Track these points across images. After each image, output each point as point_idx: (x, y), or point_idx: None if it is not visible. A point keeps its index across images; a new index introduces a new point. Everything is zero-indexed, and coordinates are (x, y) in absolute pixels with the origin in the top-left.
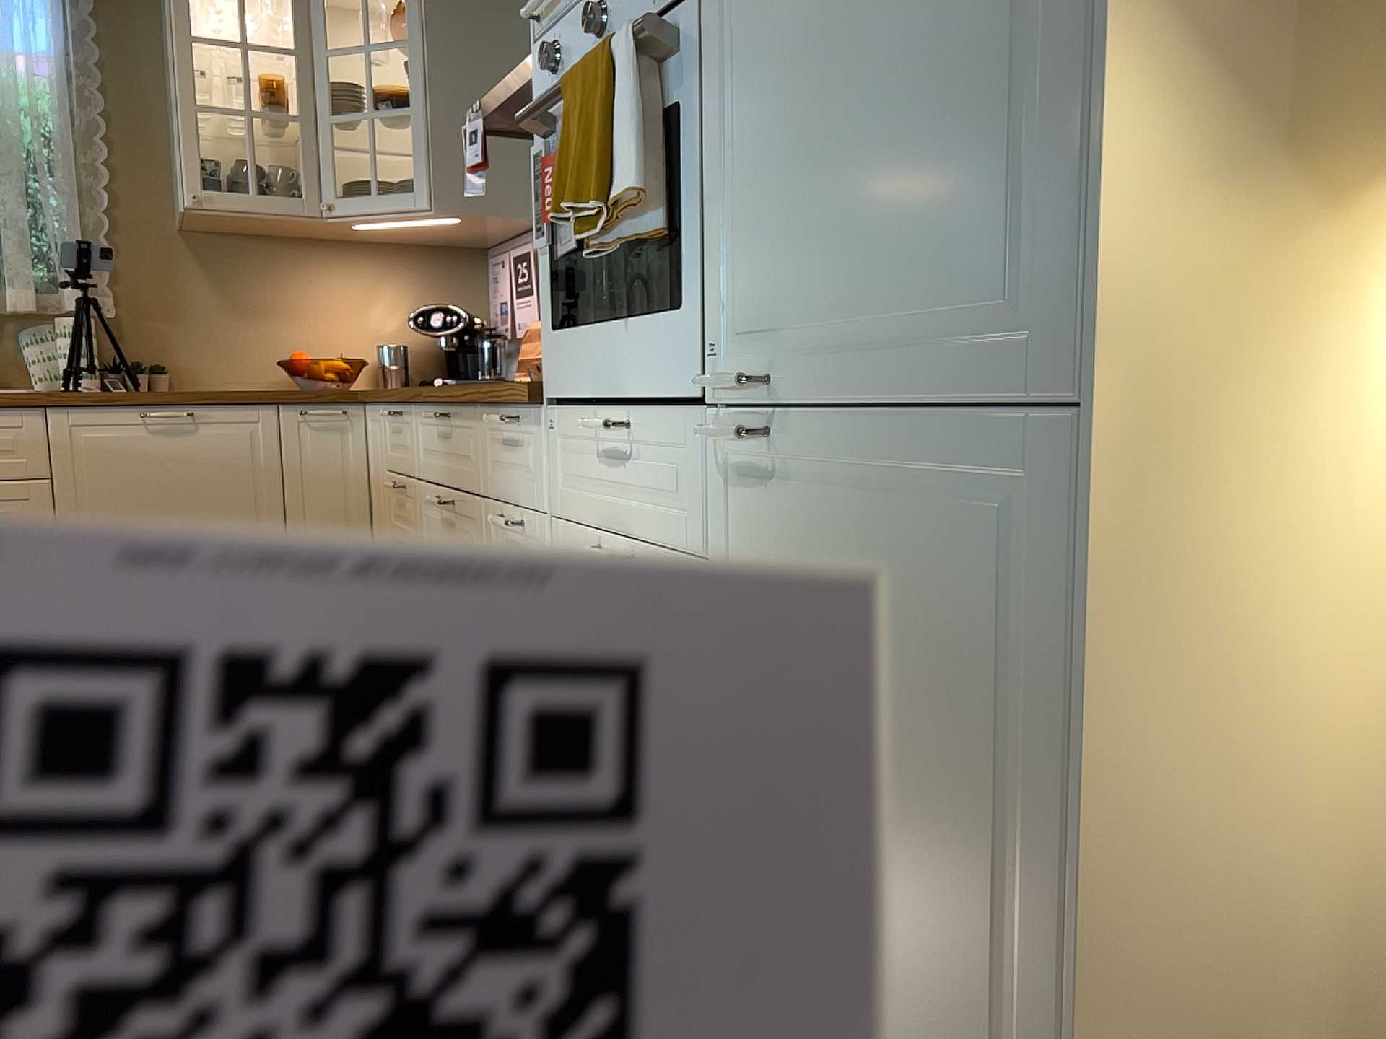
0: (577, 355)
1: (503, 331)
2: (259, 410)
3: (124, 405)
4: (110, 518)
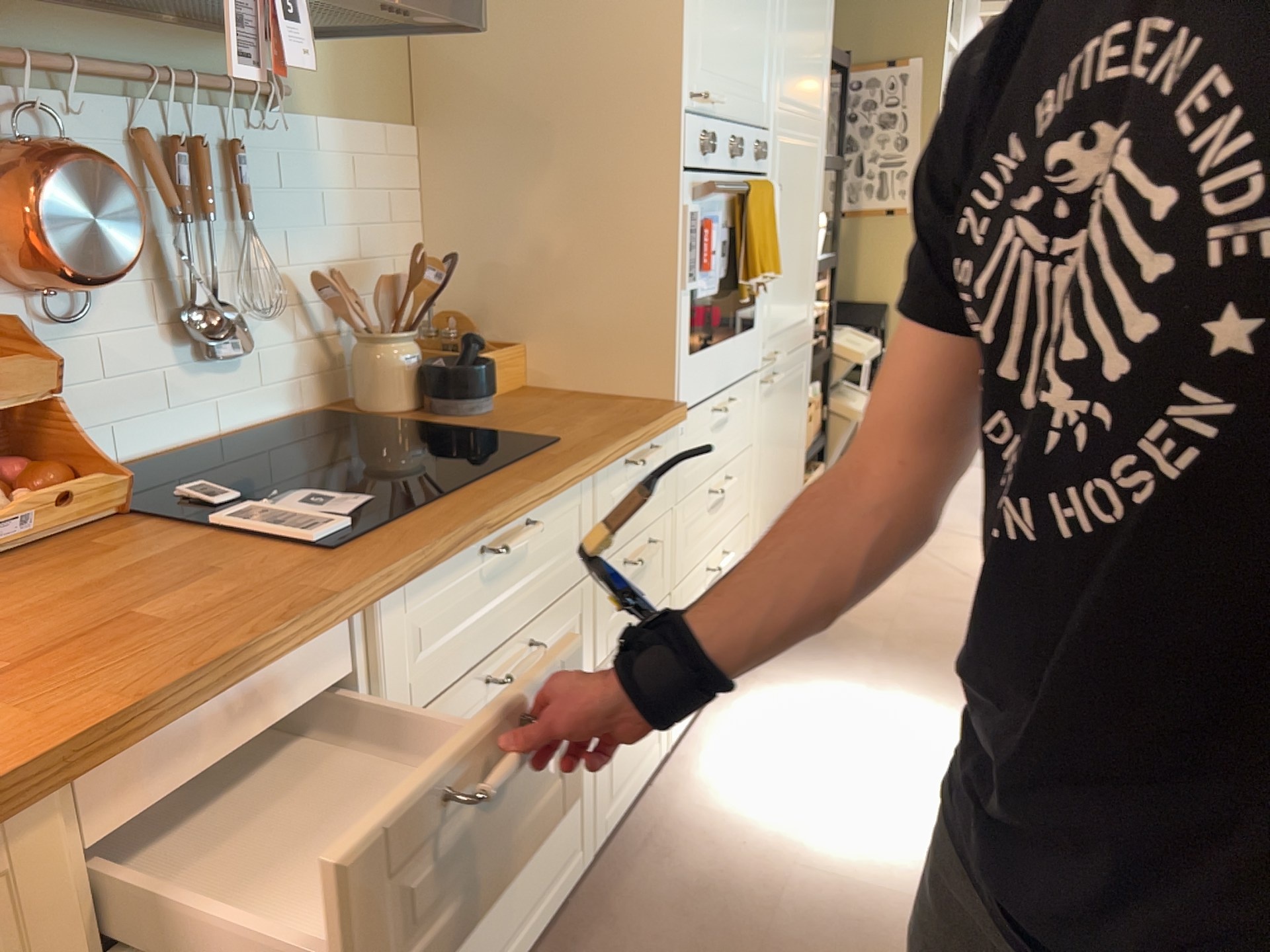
0: (705, 368)
1: None
2: None
3: None
4: None
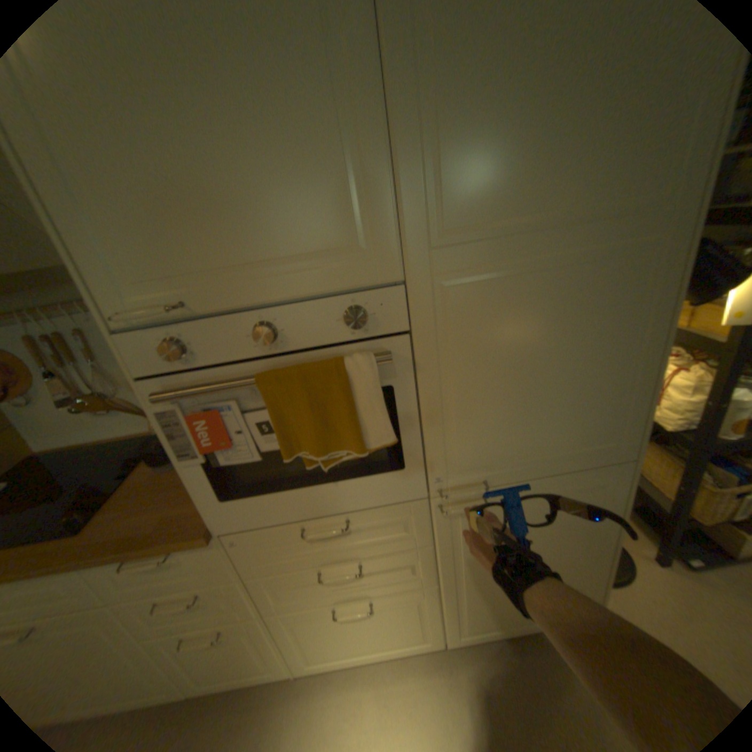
0: (263, 507)
1: None
2: None
3: None
4: None
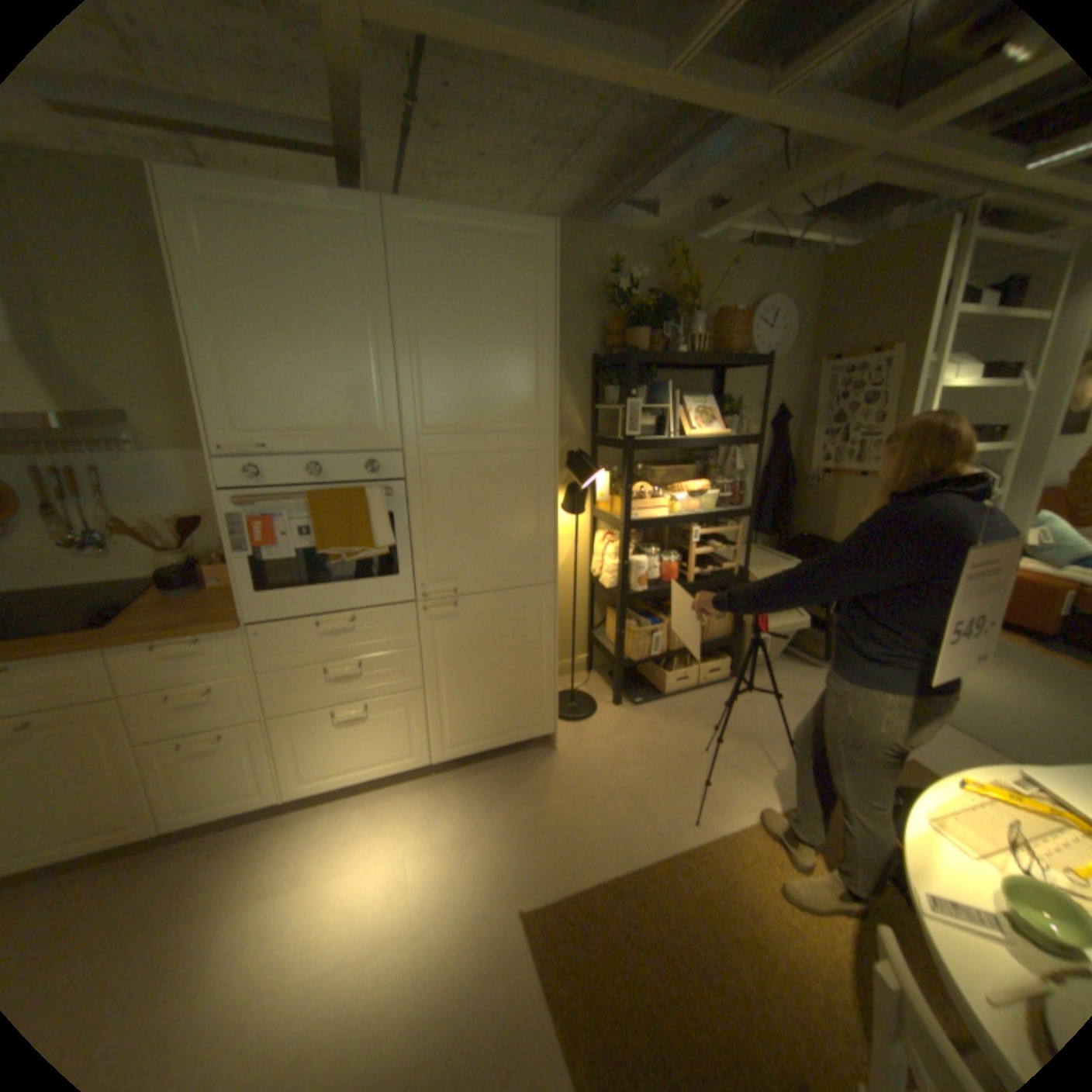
0: (289, 600)
1: None
2: None
3: None
4: None
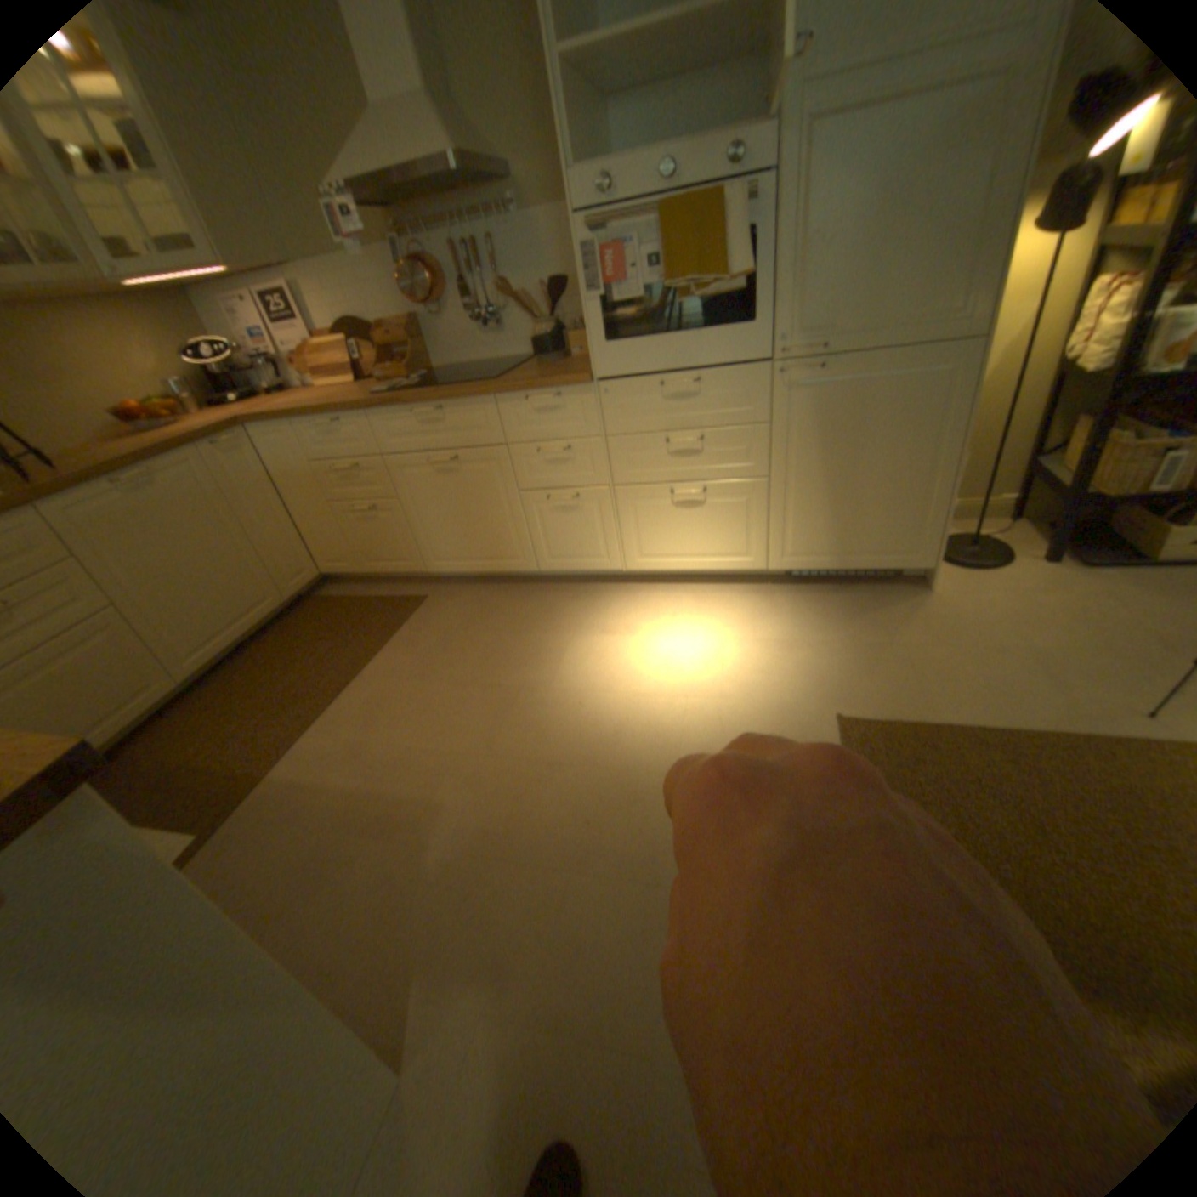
0: (636, 350)
1: (262, 350)
2: (184, 450)
3: (93, 477)
4: (134, 566)
